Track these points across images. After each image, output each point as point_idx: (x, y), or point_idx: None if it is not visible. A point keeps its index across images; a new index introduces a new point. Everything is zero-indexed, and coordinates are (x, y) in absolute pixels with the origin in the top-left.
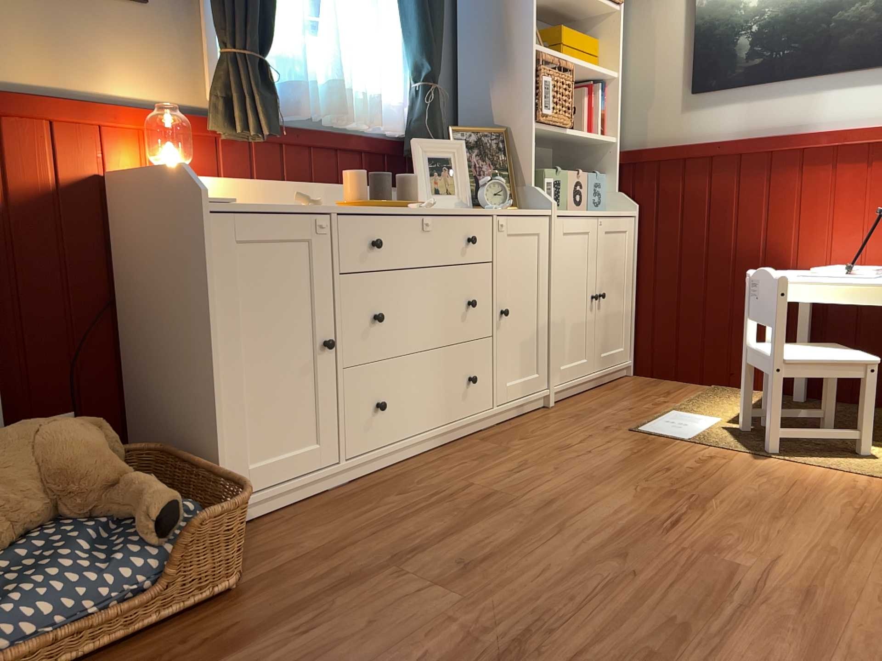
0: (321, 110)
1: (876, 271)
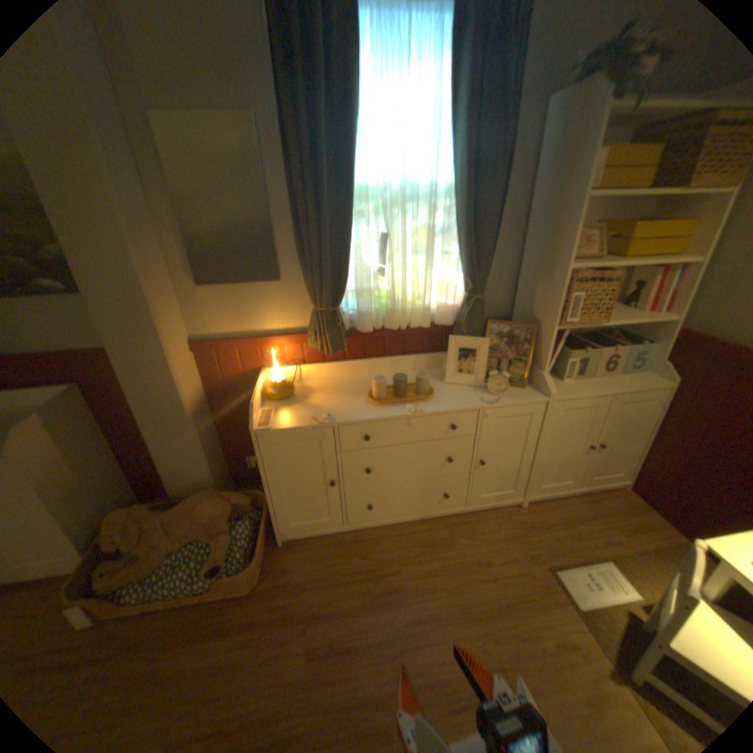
0: (385, 321)
1: None
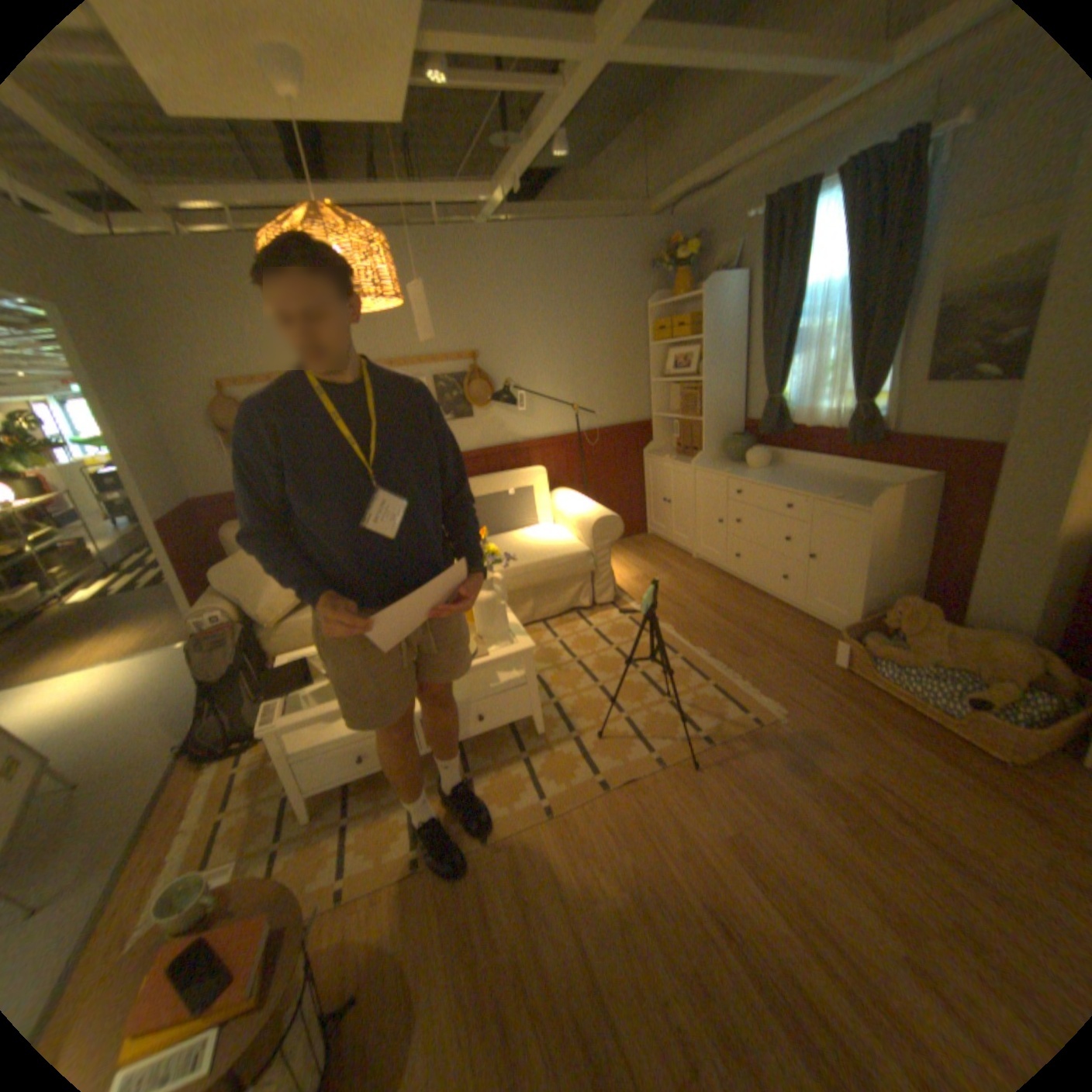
0: None
1: None
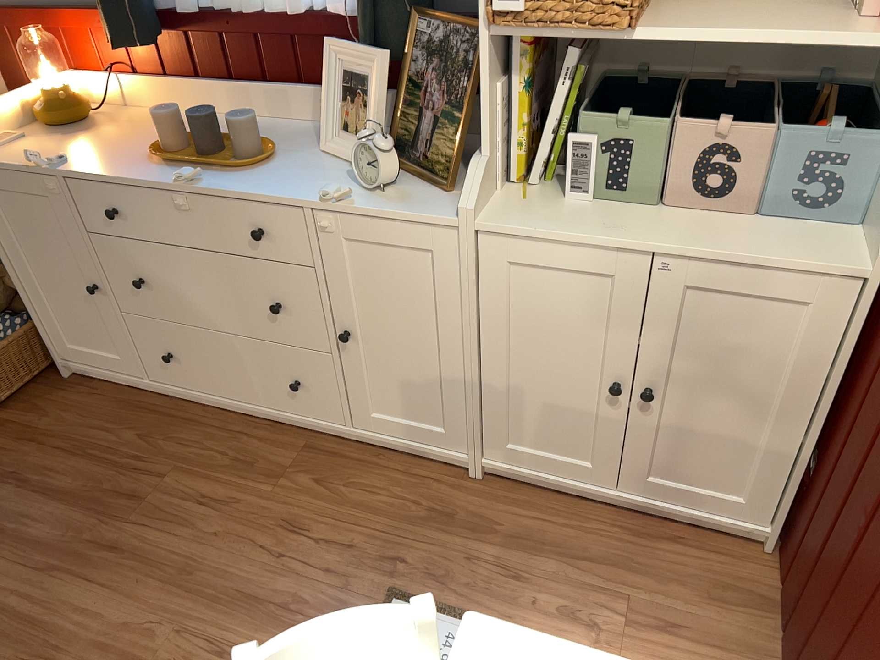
0: None
1: None
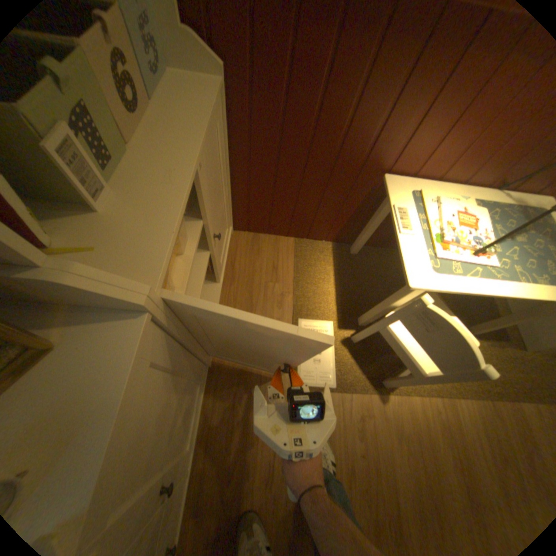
0: None
1: (491, 241)
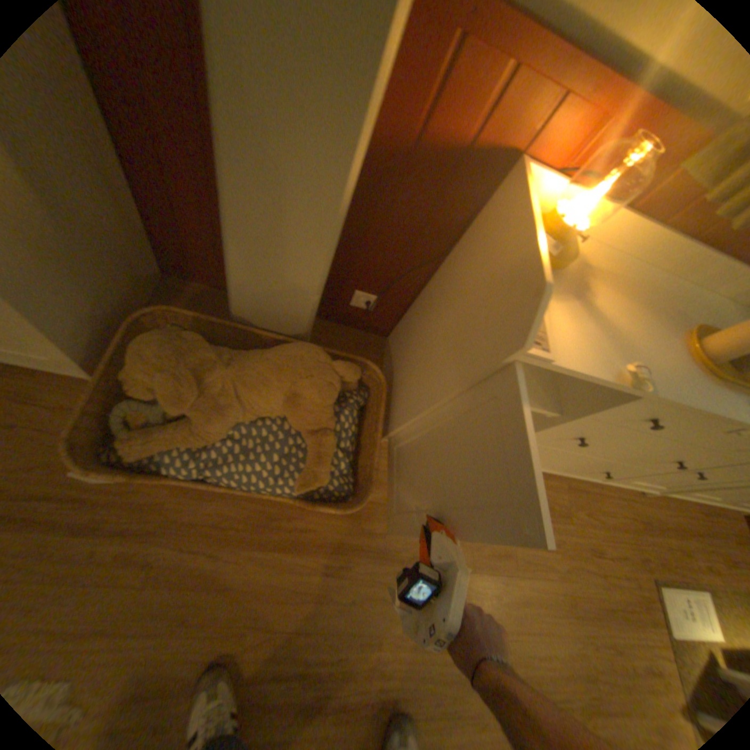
0: None
1: None
